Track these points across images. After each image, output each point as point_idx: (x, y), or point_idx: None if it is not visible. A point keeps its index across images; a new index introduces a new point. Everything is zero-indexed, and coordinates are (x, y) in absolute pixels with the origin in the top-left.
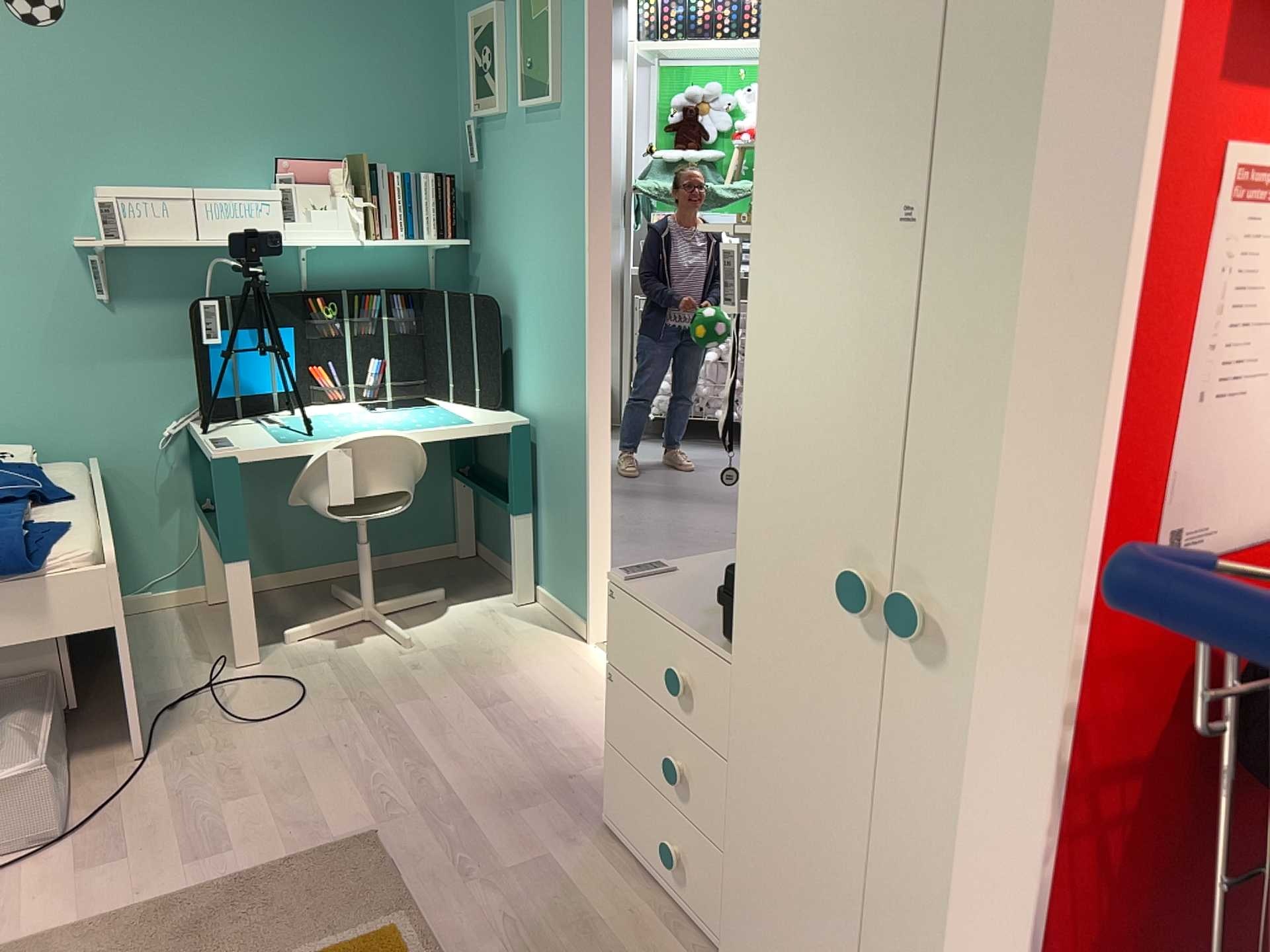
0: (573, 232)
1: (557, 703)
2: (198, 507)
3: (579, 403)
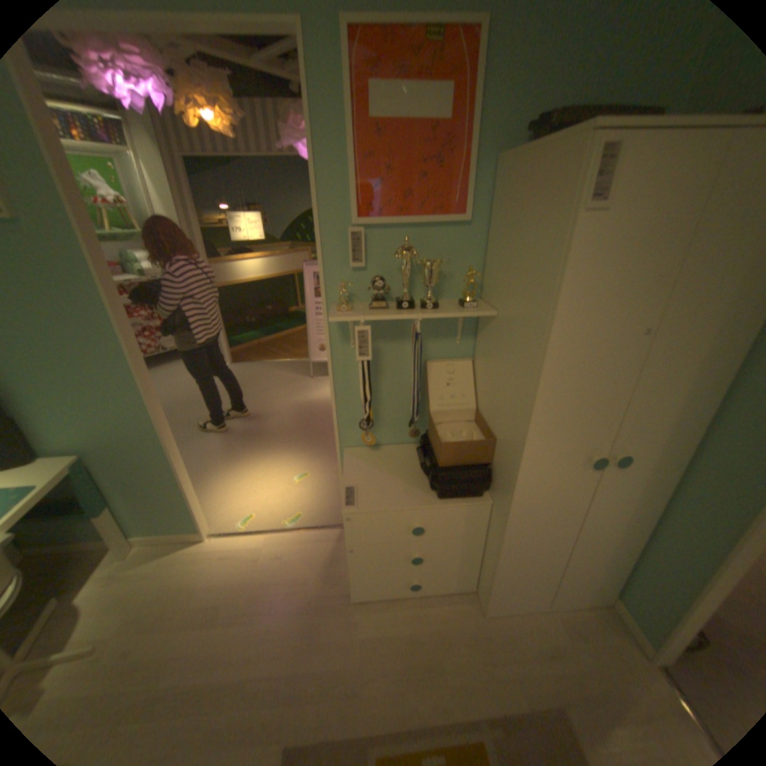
0: (88, 323)
1: (242, 582)
2: None
3: (143, 430)
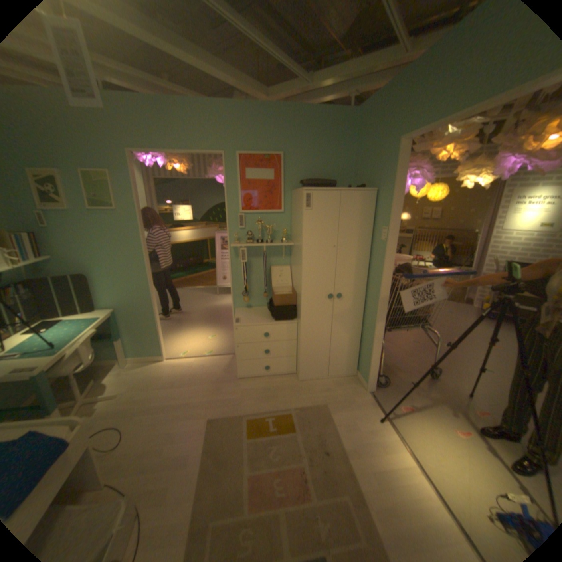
0: (132, 249)
1: (184, 374)
2: None
3: (145, 298)
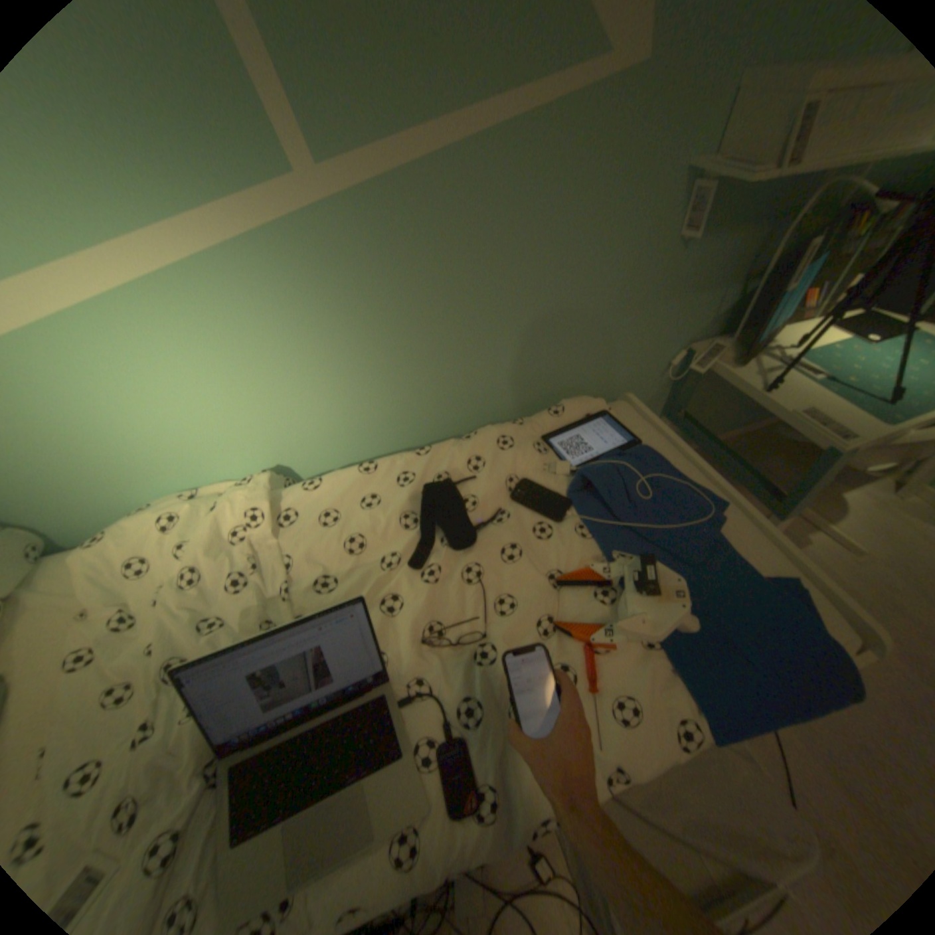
0: None
1: None
2: (675, 418)
3: None
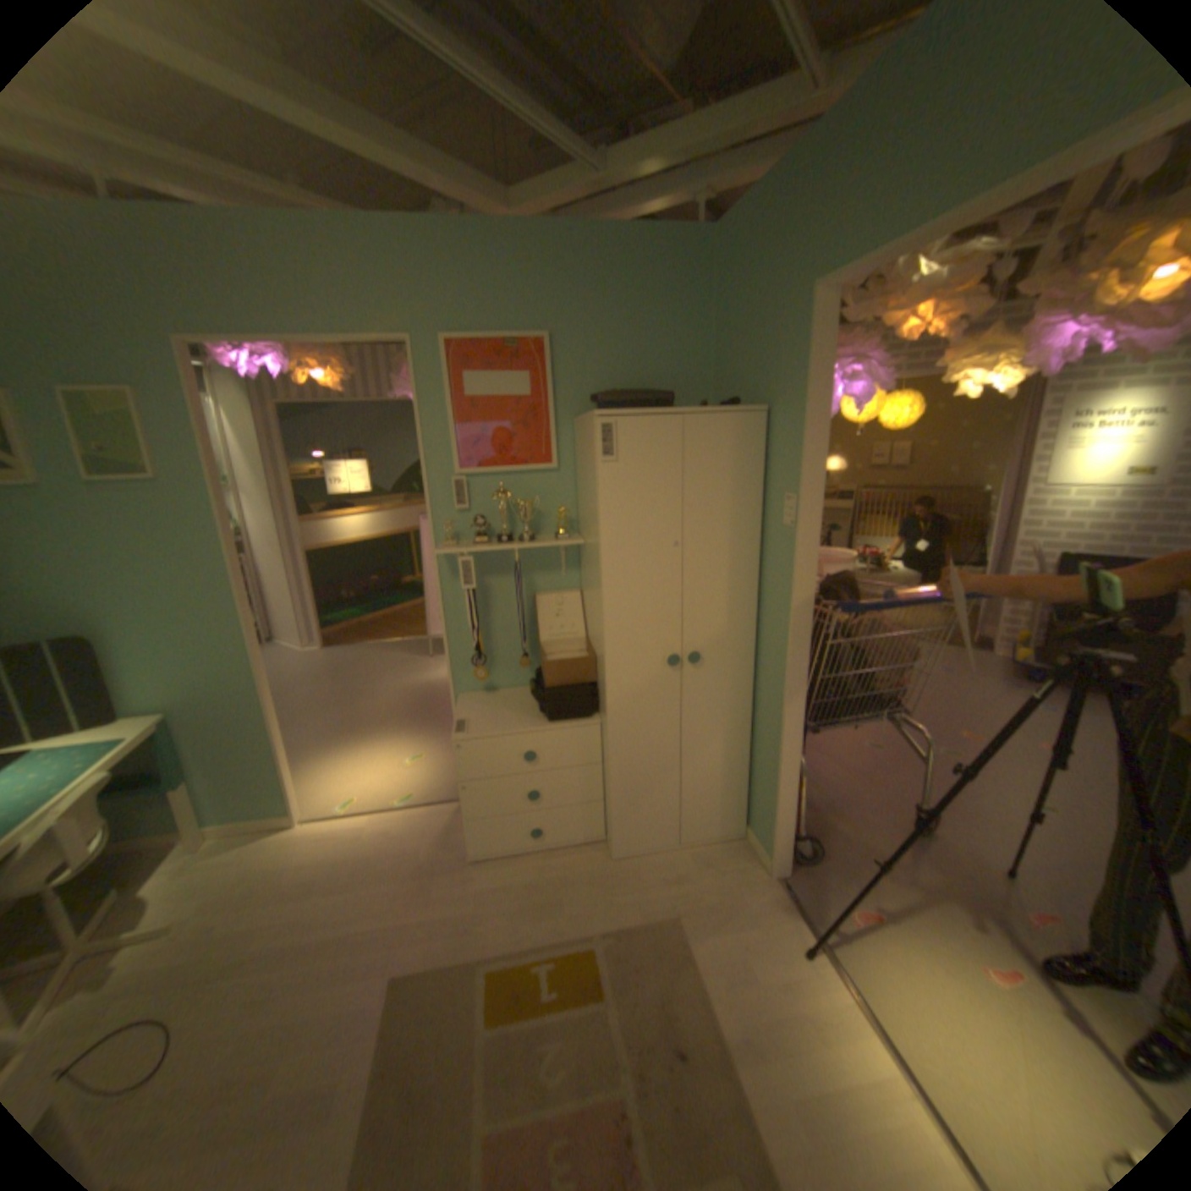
0: (204, 569)
1: (342, 858)
2: None
3: (241, 682)
